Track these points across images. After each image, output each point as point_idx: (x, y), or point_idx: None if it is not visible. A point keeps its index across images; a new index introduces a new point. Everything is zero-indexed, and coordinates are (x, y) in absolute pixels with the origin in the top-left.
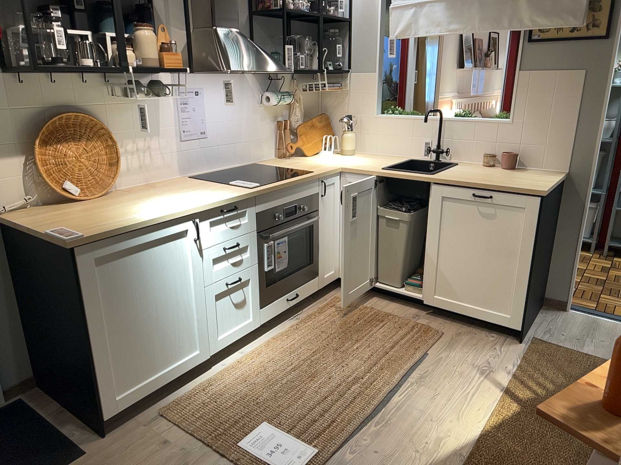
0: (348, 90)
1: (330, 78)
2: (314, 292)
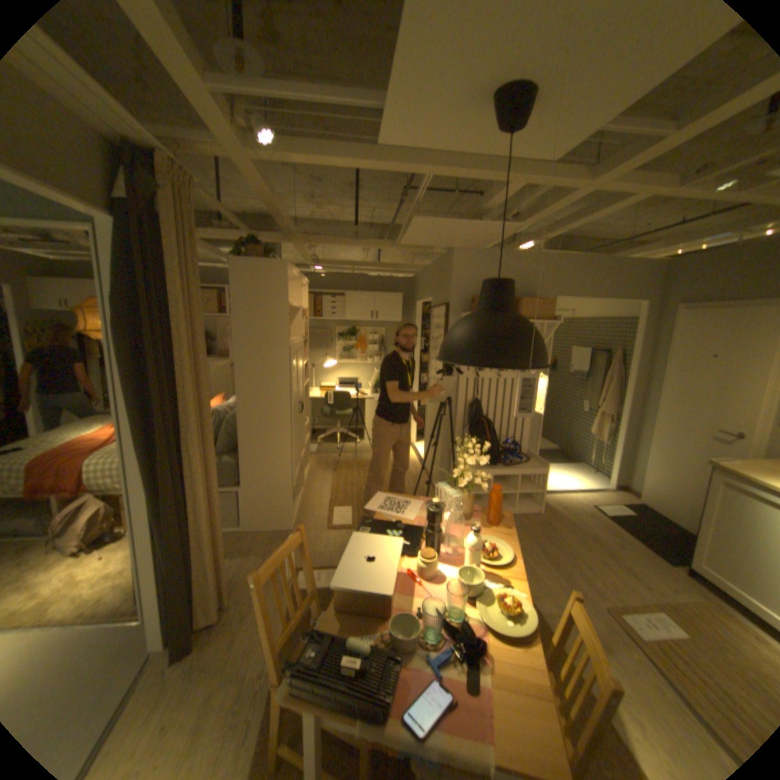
0: None
1: None
2: None
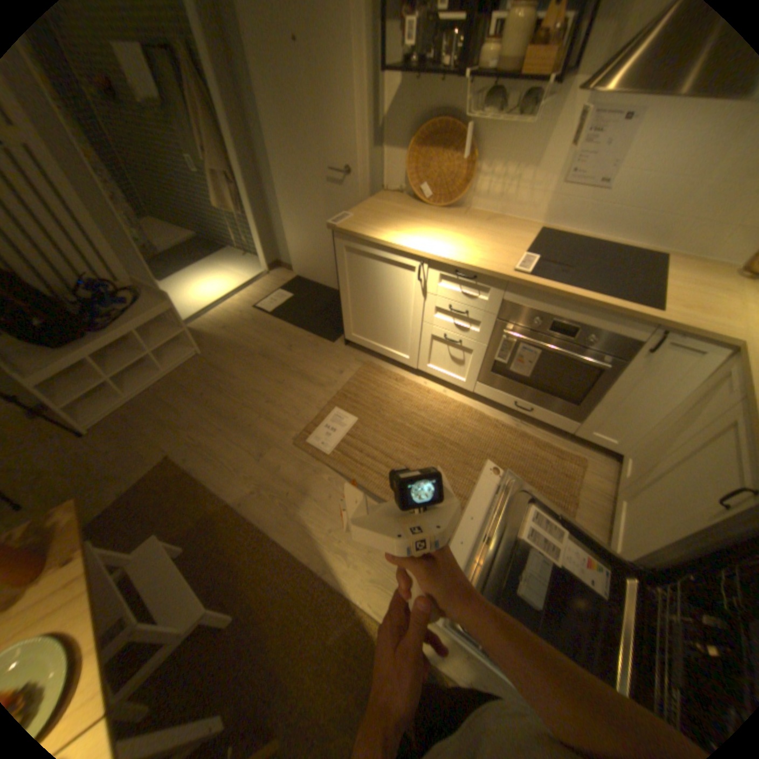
0: None
1: None
2: (562, 429)
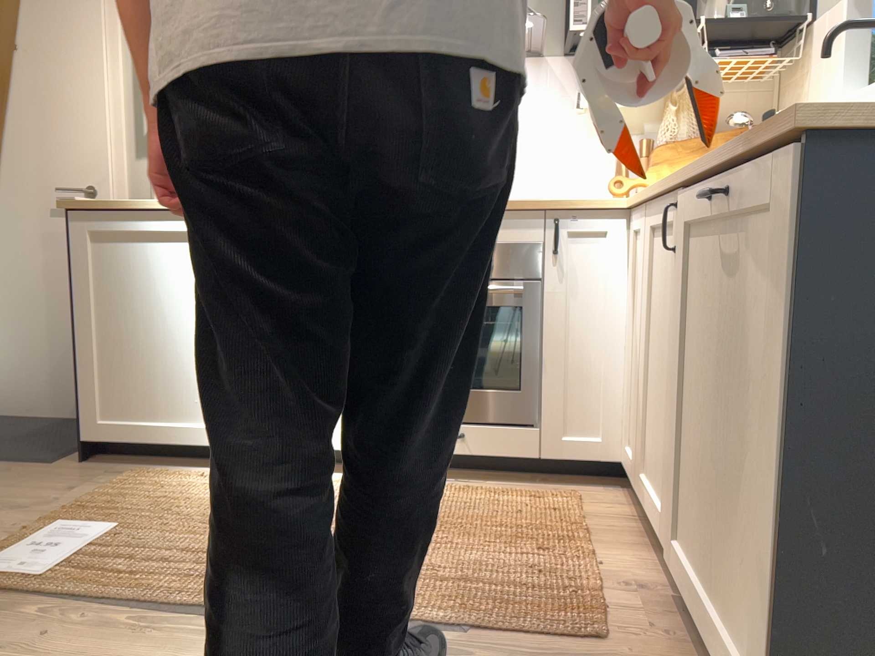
0: (801, 62)
1: (787, 53)
2: (522, 455)
